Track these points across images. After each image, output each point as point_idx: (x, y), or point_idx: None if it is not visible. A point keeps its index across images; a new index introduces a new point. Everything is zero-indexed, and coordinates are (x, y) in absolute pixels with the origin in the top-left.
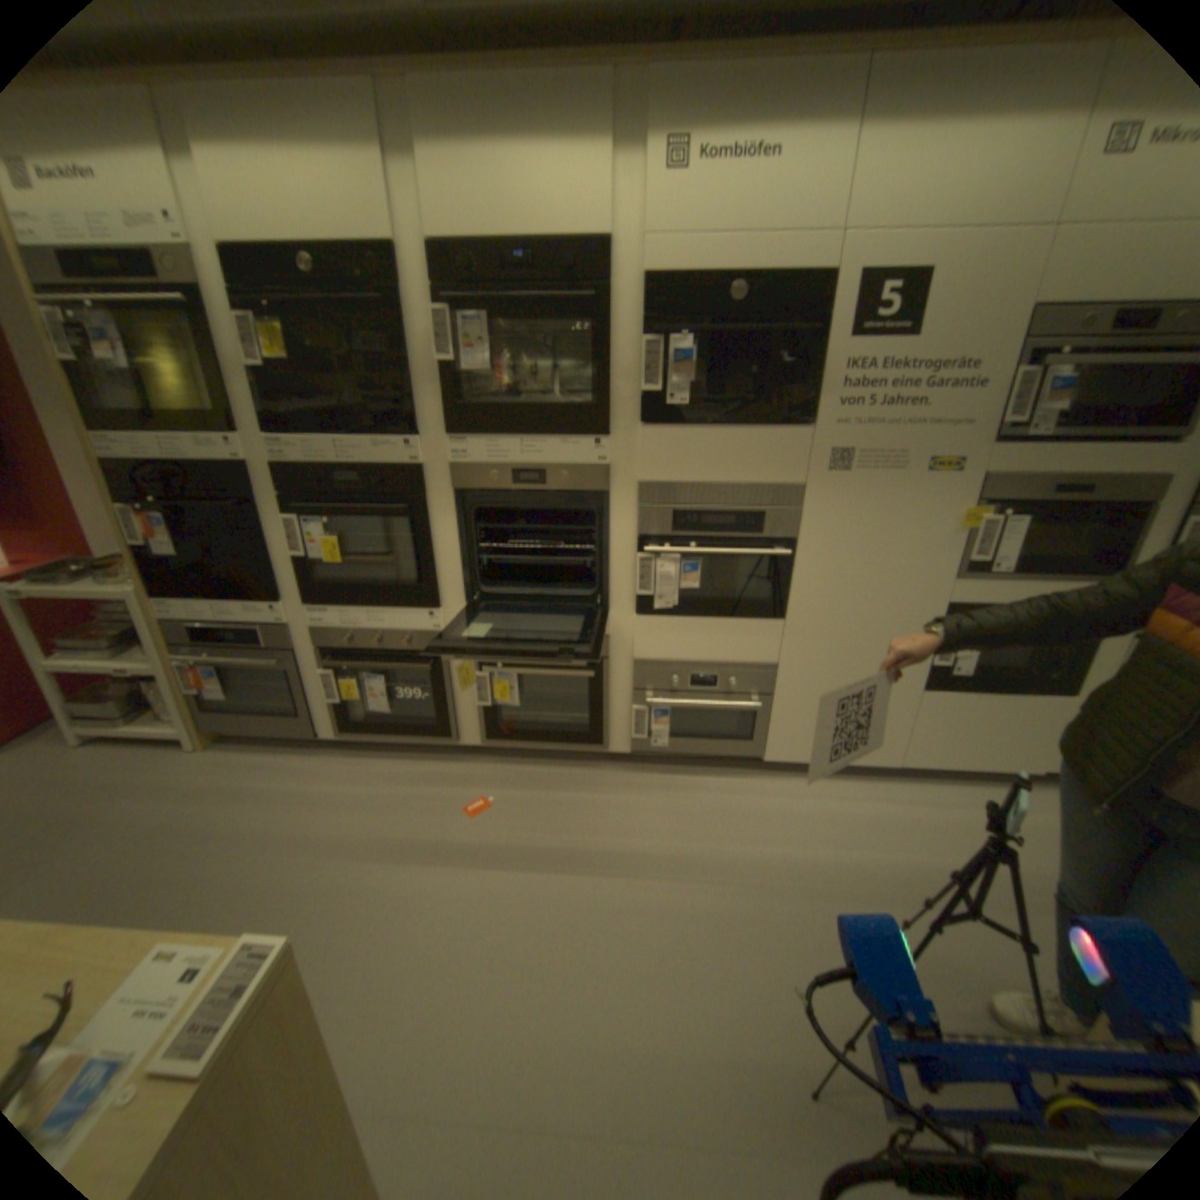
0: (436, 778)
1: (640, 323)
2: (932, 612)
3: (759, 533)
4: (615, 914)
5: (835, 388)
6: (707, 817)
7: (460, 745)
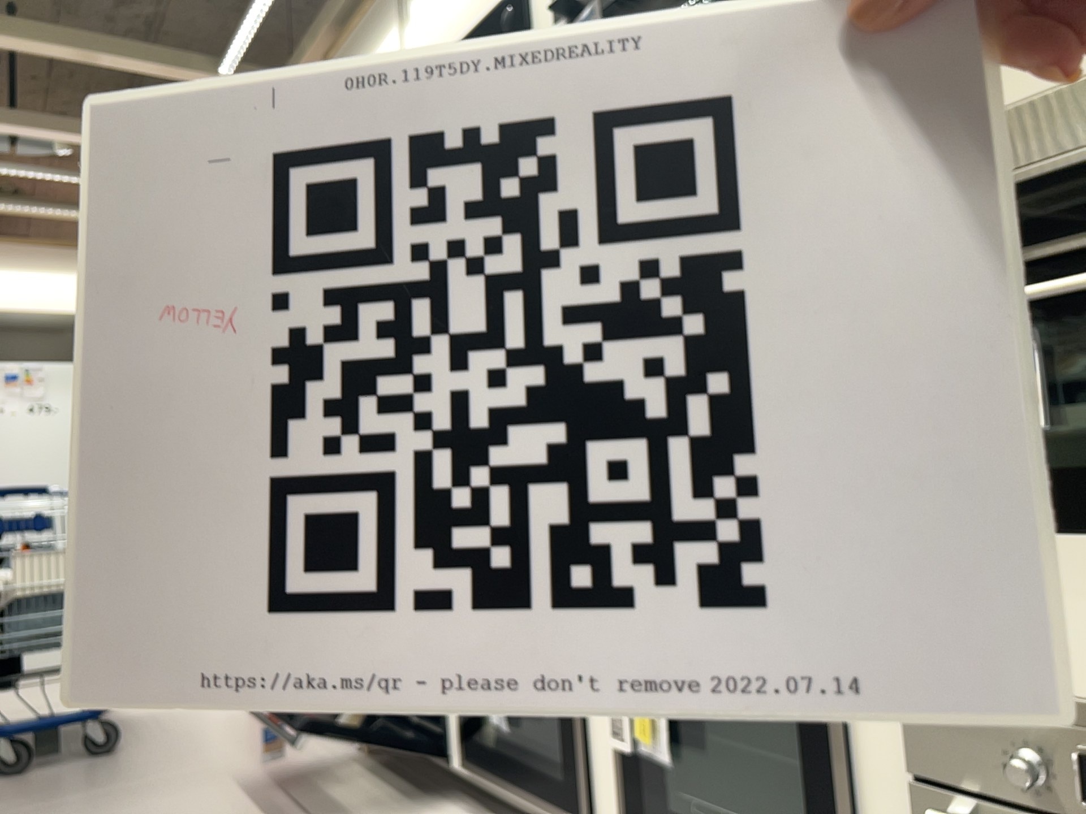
0: None
1: None
2: None
3: None
4: None
5: None
6: None
7: None
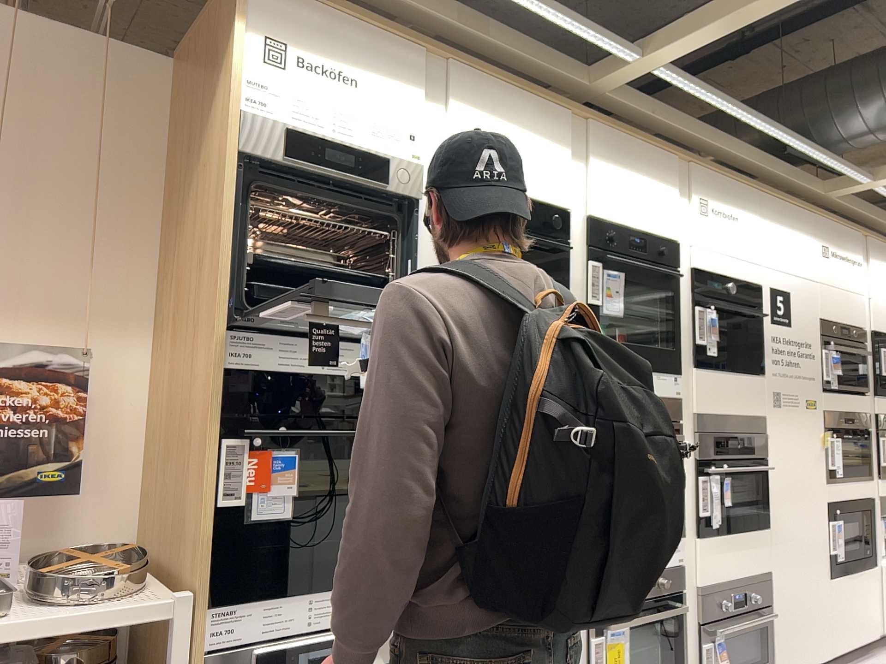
0: None
1: (689, 297)
2: (822, 508)
3: (752, 452)
4: None
5: (768, 352)
6: None
7: None
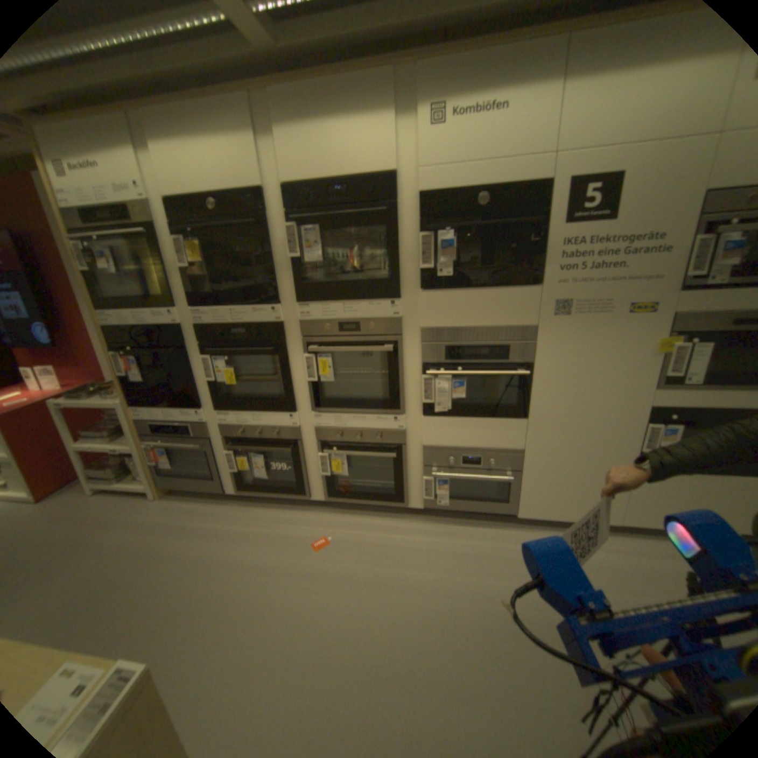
0: (296, 522)
1: (418, 224)
2: (639, 413)
3: (506, 359)
4: (408, 628)
5: (556, 258)
6: (477, 557)
7: (311, 500)
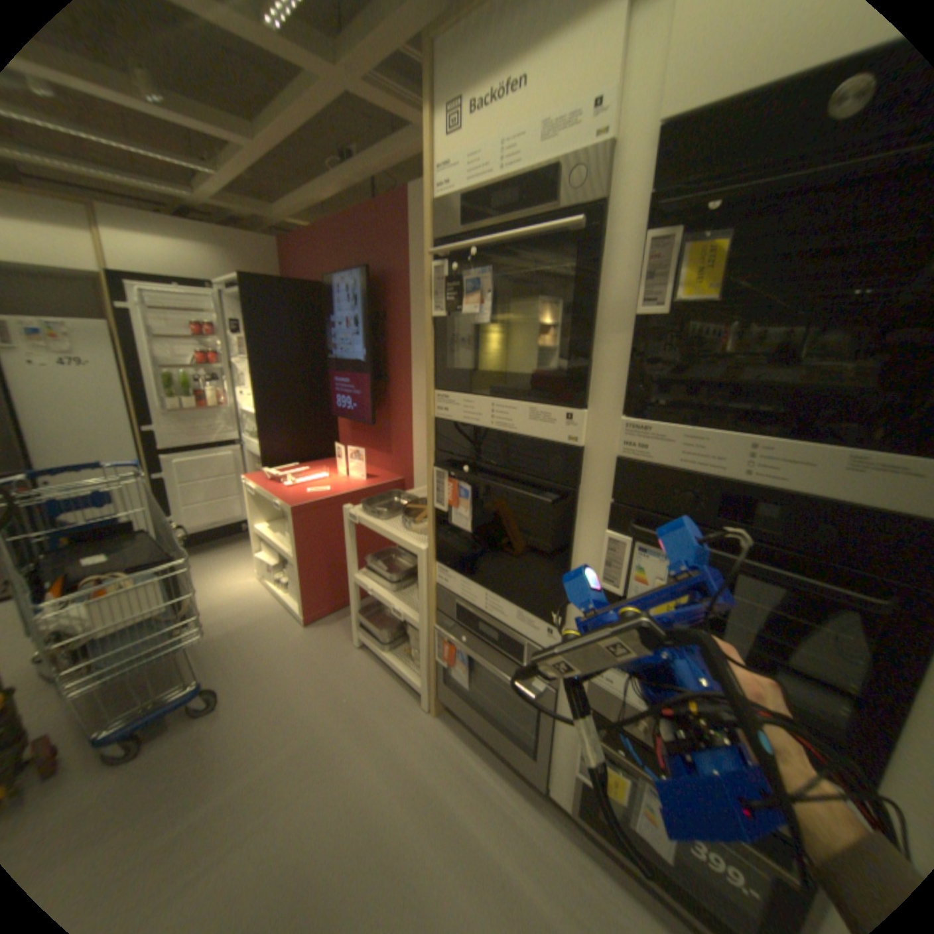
0: None
1: None
2: None
3: None
4: None
5: None
6: None
7: None
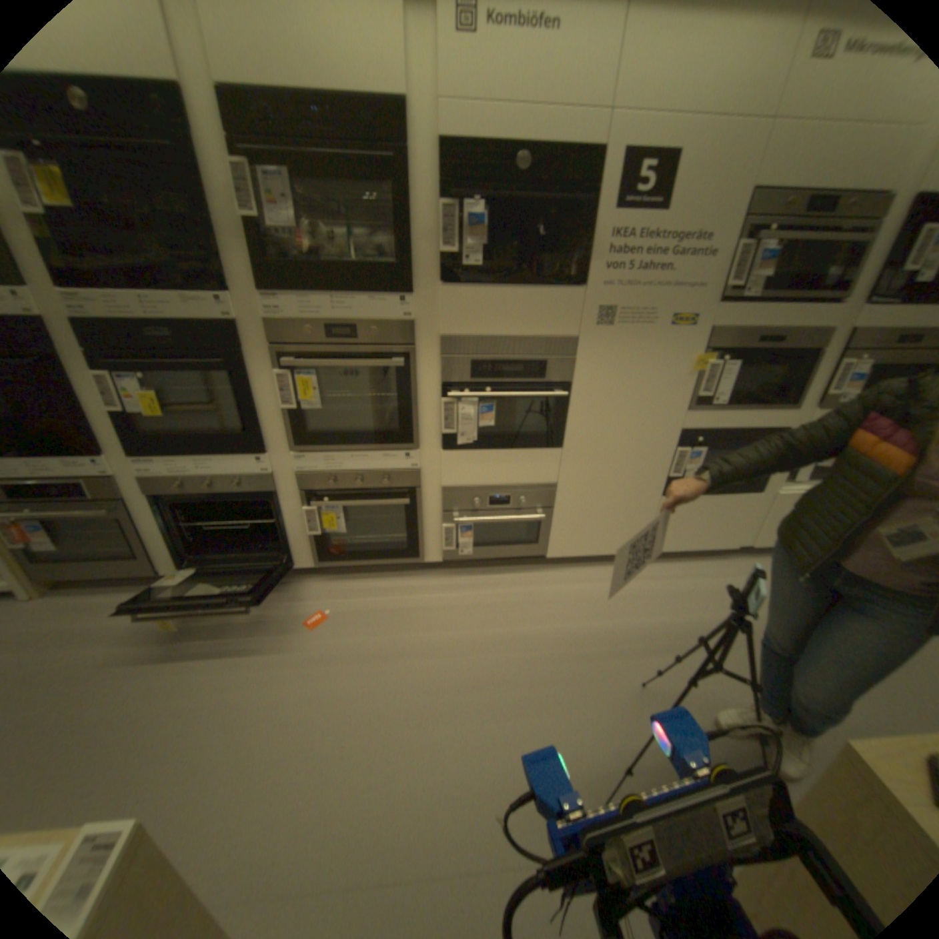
0: (277, 598)
1: (437, 186)
2: (670, 436)
3: (543, 378)
4: (440, 693)
5: (603, 253)
6: (506, 606)
7: (296, 568)
